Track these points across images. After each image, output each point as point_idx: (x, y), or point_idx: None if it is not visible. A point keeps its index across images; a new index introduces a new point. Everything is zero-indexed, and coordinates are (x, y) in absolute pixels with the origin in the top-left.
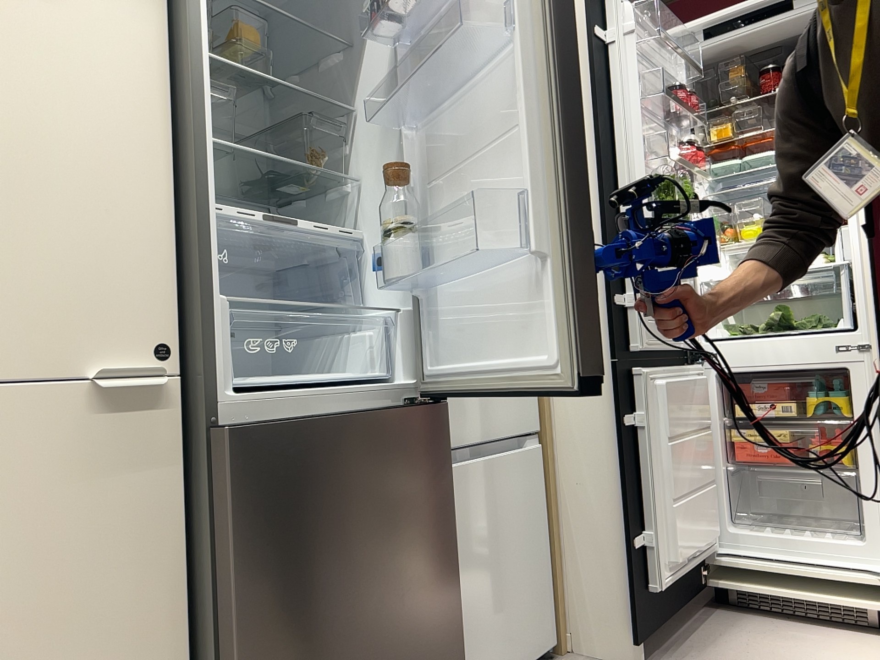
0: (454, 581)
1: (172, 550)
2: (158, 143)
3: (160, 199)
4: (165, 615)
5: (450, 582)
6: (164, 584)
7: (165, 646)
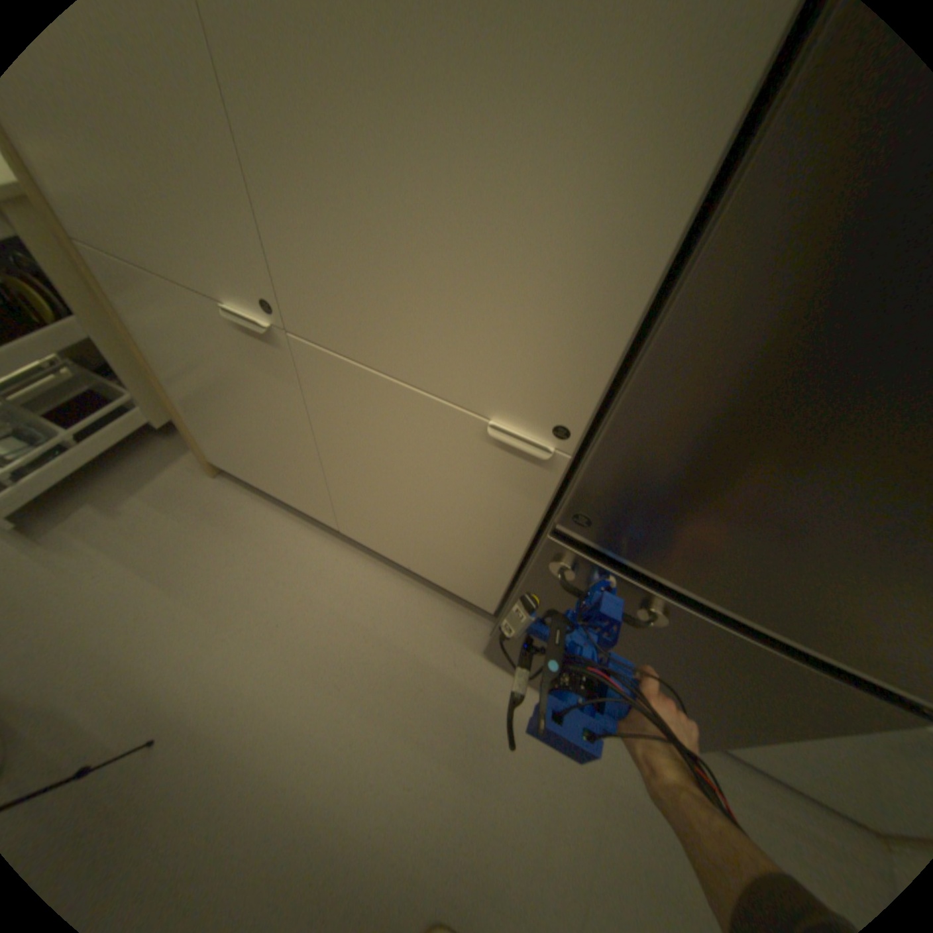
0: (741, 743)
1: (521, 534)
2: (696, 143)
3: (644, 259)
4: (507, 551)
5: (733, 739)
6: (511, 541)
7: (503, 560)
